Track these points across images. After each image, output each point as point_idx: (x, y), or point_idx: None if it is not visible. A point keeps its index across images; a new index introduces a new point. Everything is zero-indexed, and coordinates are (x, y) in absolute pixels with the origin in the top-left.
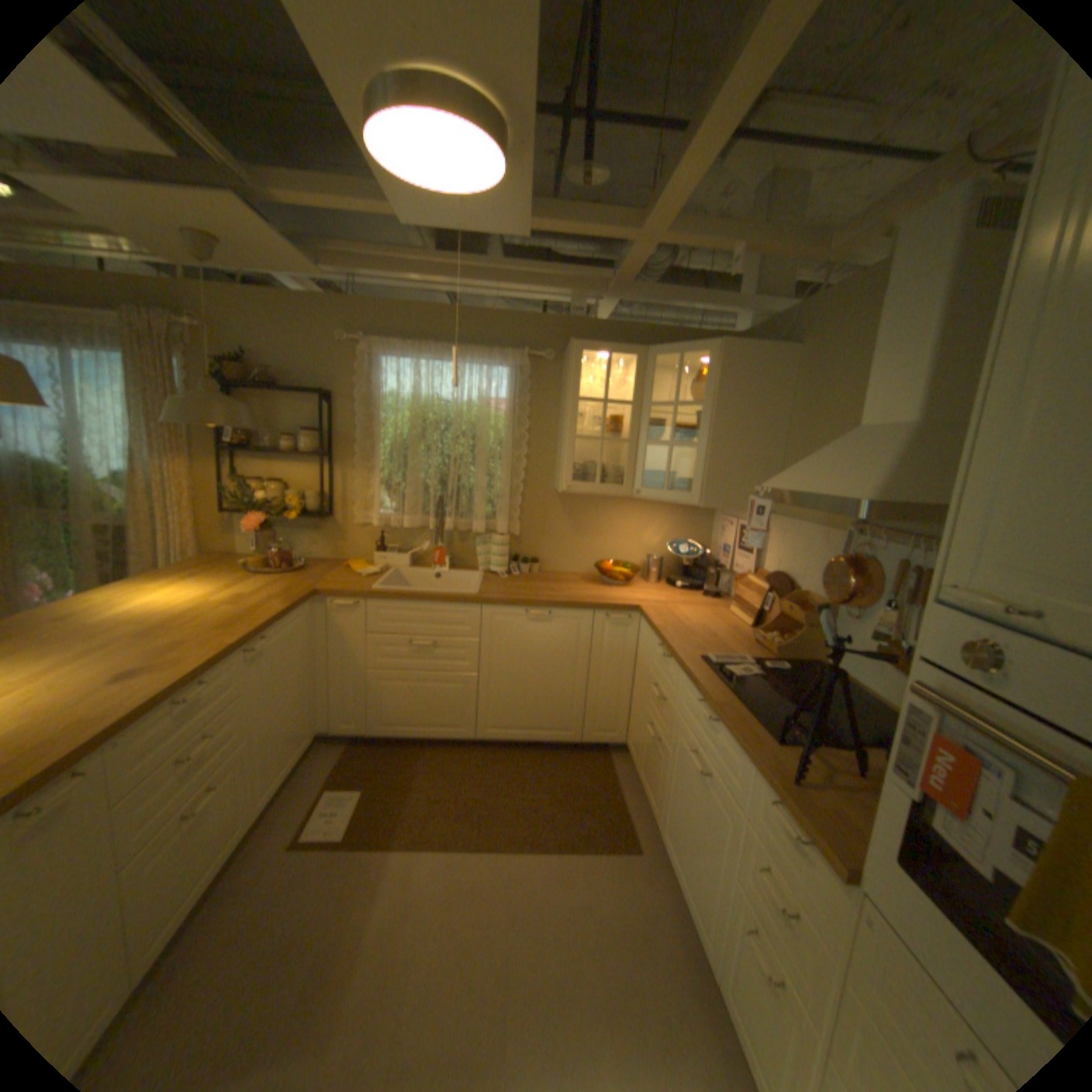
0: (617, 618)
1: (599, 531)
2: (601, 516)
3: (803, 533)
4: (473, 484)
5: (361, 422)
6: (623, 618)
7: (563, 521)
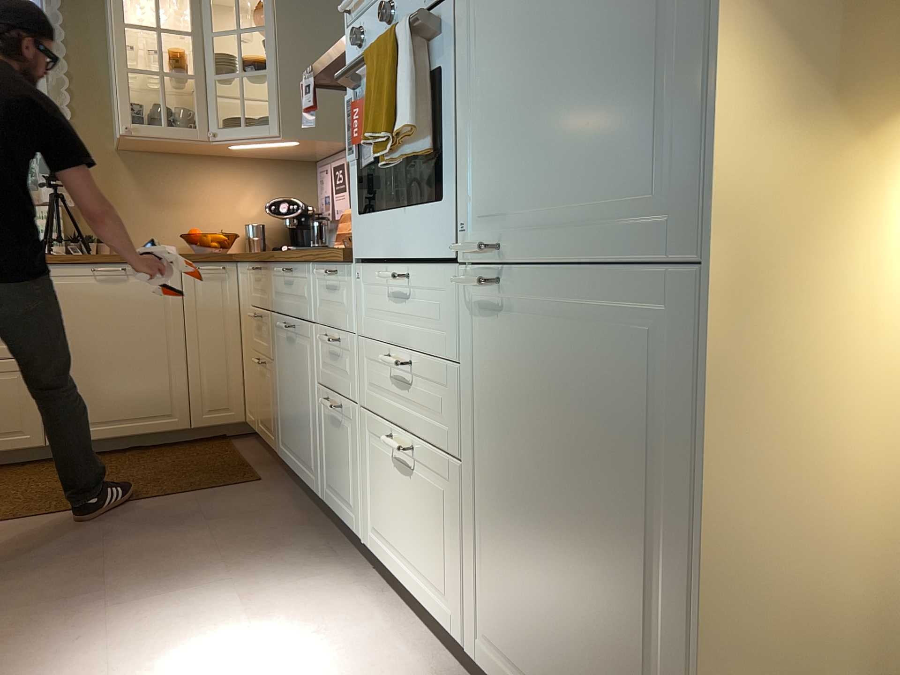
0: (208, 267)
1: (183, 200)
2: (182, 182)
3: None
4: None
5: None
6: (216, 267)
7: (134, 190)
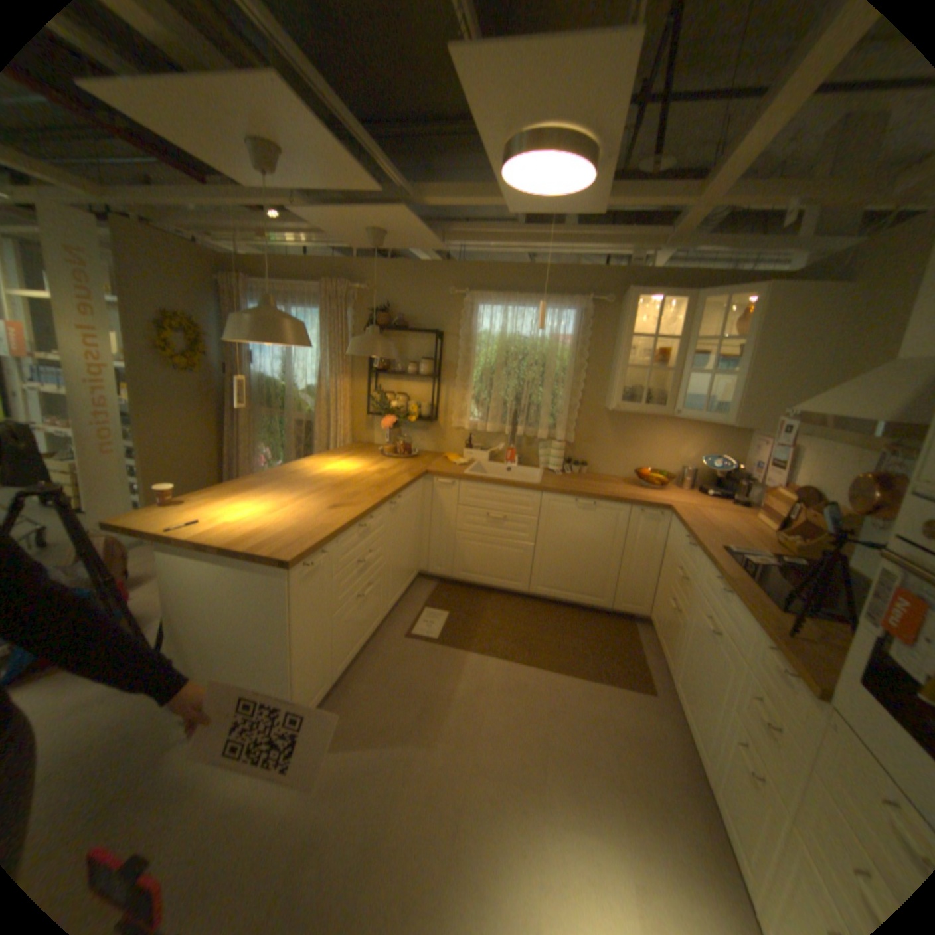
0: (651, 513)
1: (640, 444)
2: (643, 431)
3: (837, 453)
4: (539, 401)
5: (461, 354)
6: (656, 514)
7: (610, 434)
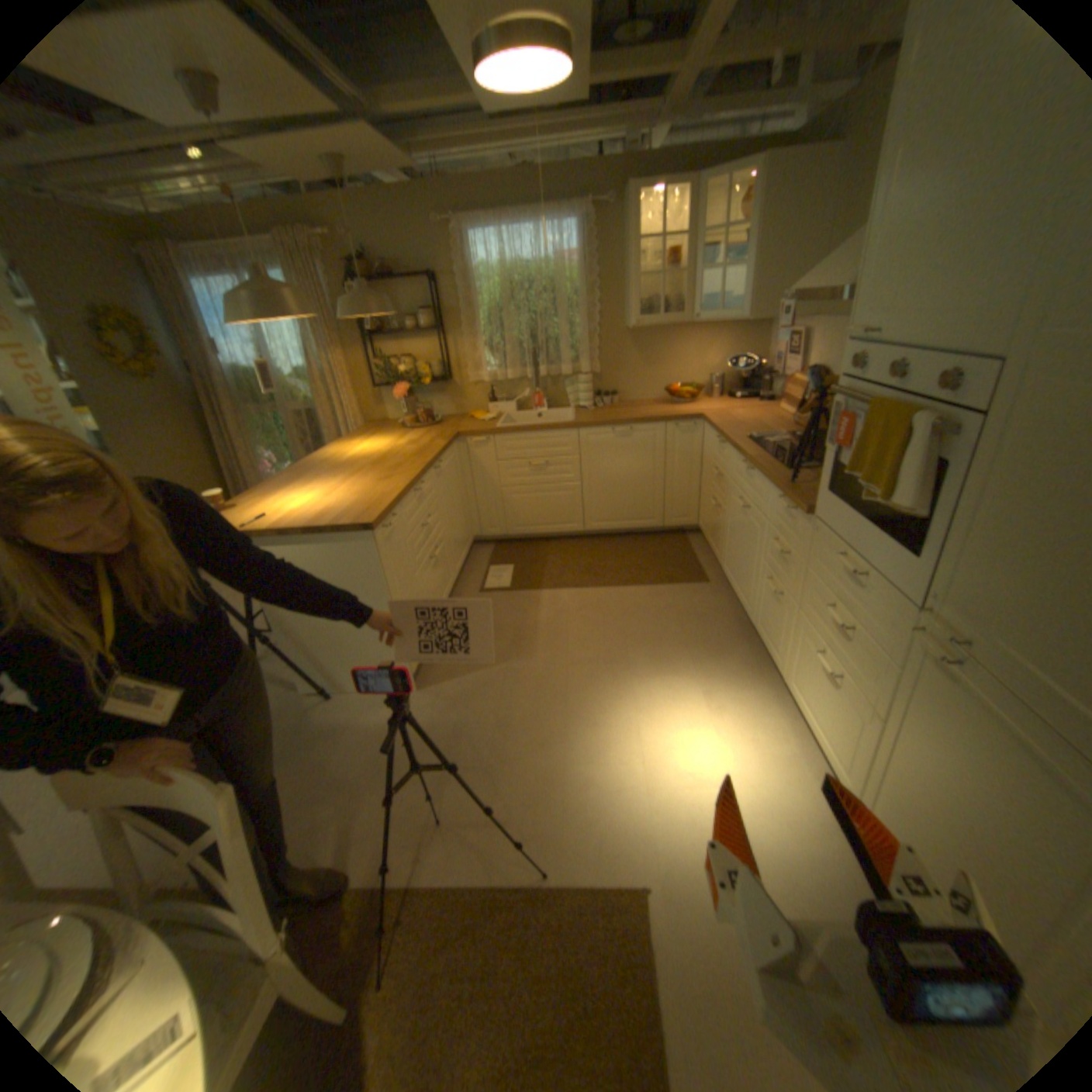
0: (683, 426)
1: (666, 360)
2: (666, 346)
3: (836, 328)
4: (555, 334)
5: (460, 295)
6: (688, 426)
7: (634, 355)
